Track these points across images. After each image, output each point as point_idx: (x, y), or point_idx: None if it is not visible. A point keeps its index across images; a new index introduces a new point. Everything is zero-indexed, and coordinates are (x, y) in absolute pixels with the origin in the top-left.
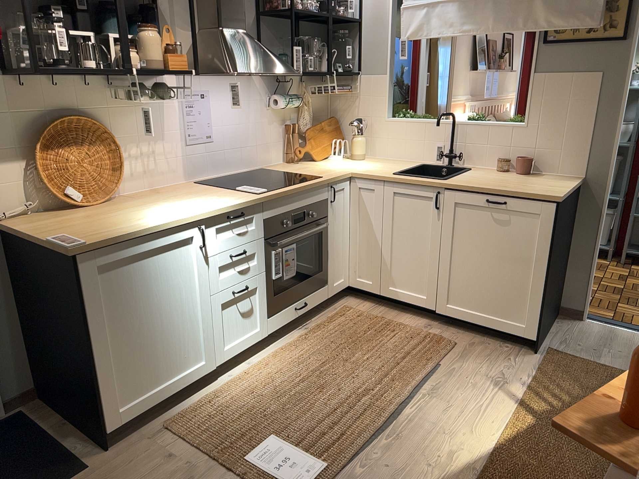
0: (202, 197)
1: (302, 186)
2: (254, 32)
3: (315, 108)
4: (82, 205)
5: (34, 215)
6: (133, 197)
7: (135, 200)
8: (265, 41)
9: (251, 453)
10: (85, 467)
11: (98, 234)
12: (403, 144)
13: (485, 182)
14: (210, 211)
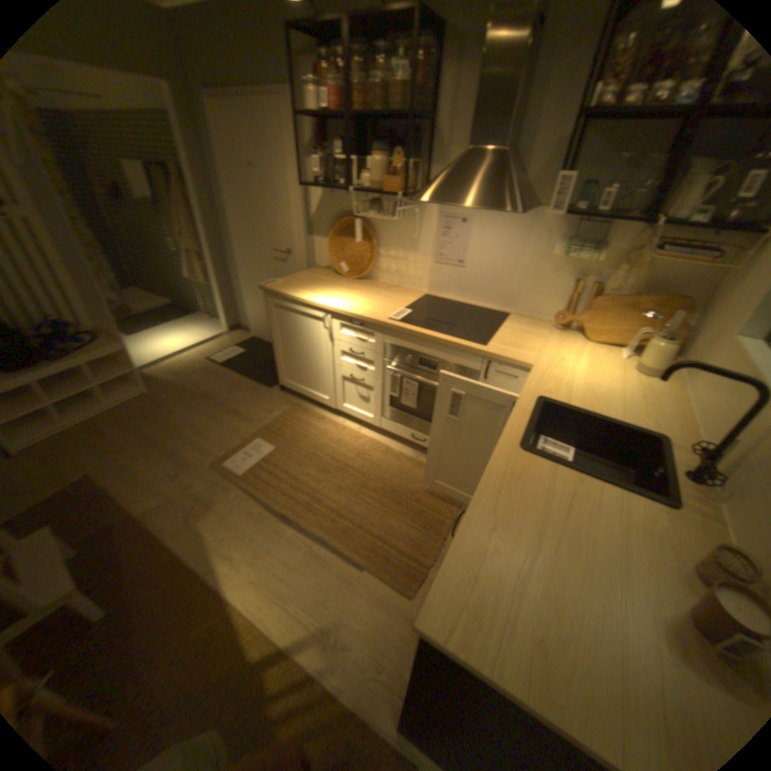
0: (373, 302)
1: (432, 337)
2: (569, 146)
3: (671, 274)
4: (342, 275)
5: (324, 271)
6: (372, 284)
7: (366, 285)
8: (586, 159)
9: (260, 441)
10: (269, 388)
11: (281, 288)
12: (715, 394)
13: (526, 505)
14: (331, 308)
